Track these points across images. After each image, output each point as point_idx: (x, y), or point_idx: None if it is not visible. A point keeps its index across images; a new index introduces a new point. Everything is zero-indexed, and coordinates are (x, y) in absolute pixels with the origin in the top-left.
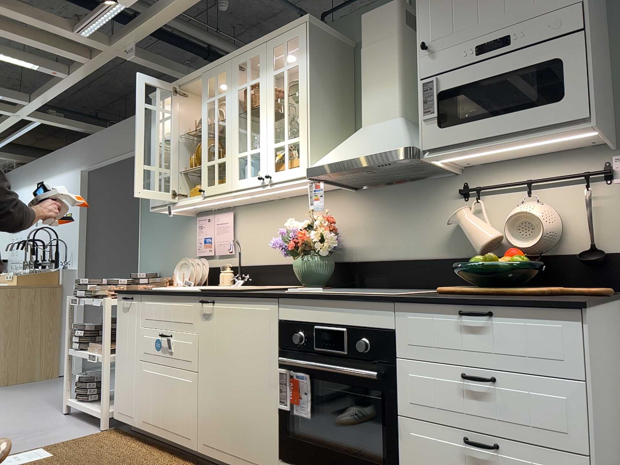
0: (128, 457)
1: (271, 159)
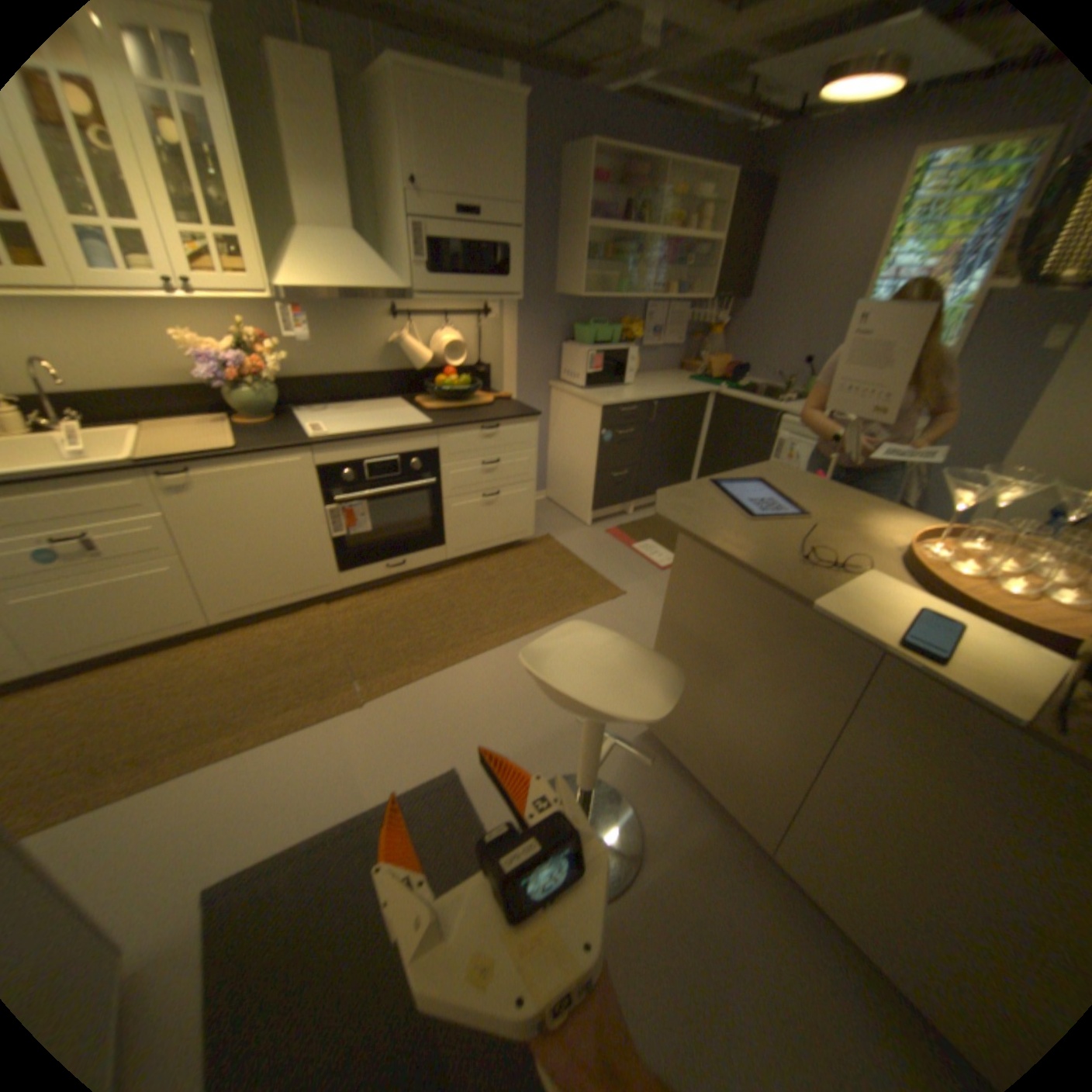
0: (101, 693)
1: (182, 251)
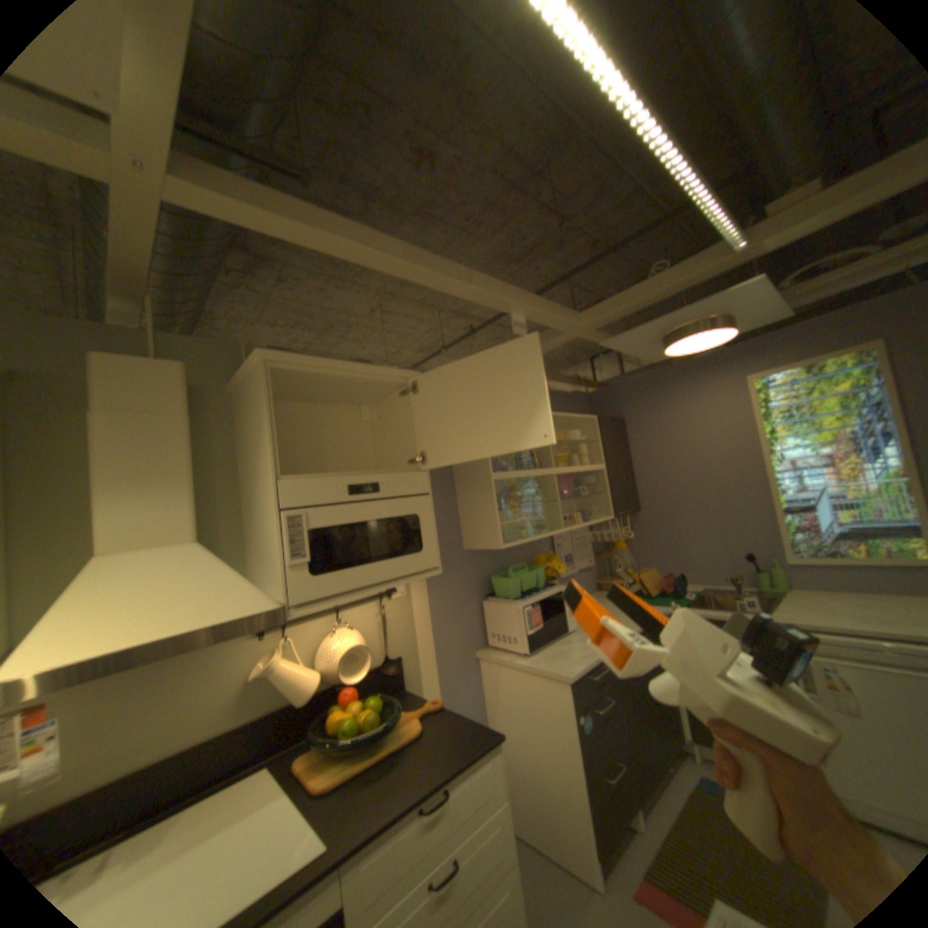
0: None
1: None
